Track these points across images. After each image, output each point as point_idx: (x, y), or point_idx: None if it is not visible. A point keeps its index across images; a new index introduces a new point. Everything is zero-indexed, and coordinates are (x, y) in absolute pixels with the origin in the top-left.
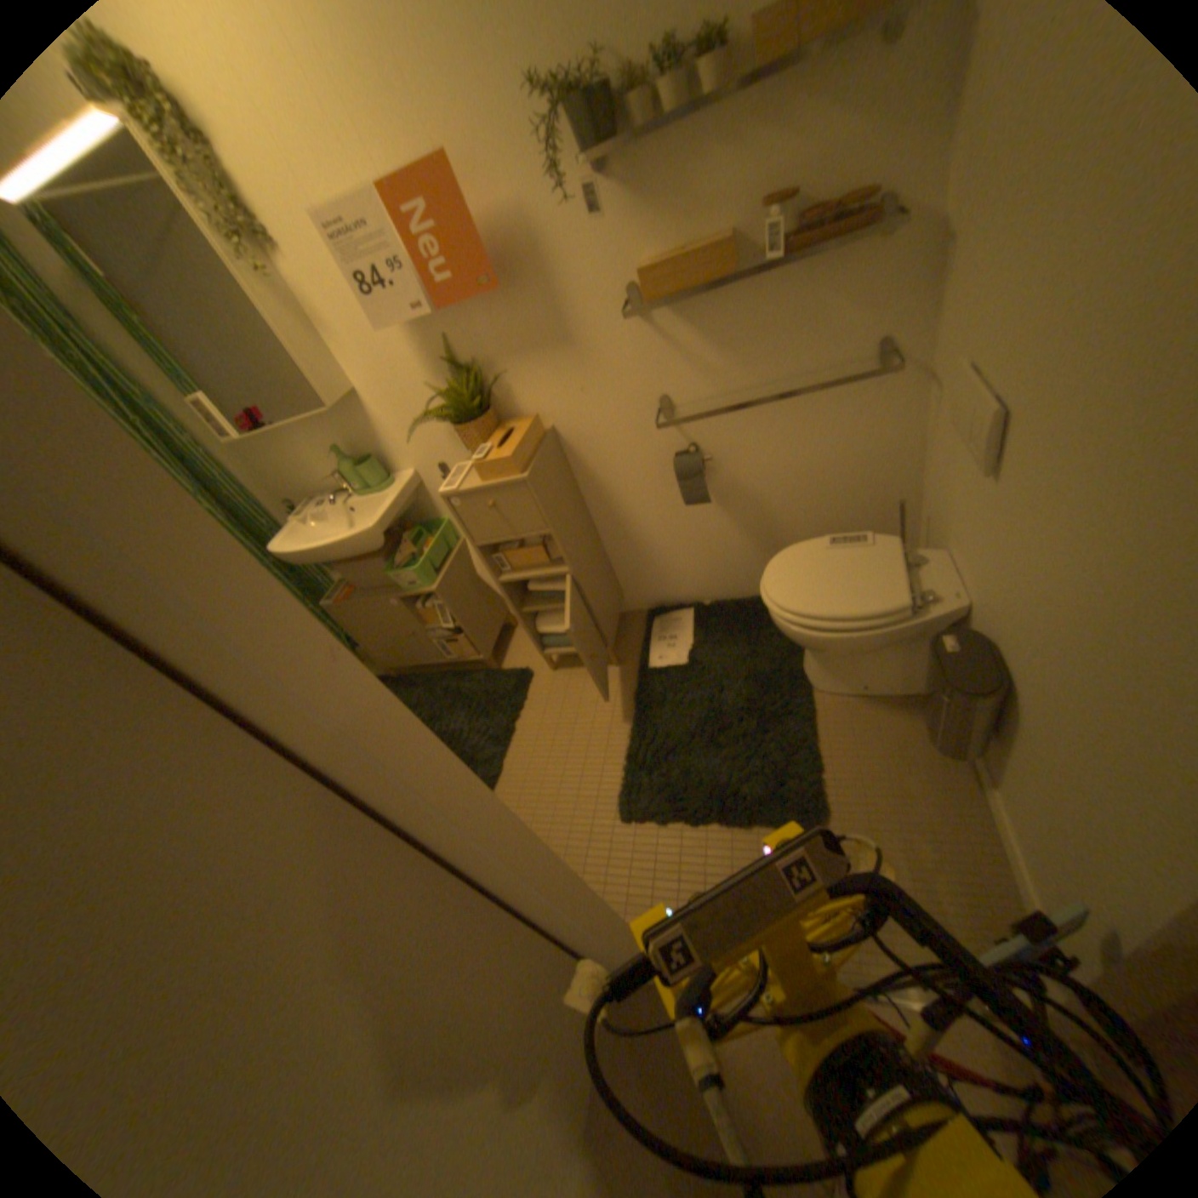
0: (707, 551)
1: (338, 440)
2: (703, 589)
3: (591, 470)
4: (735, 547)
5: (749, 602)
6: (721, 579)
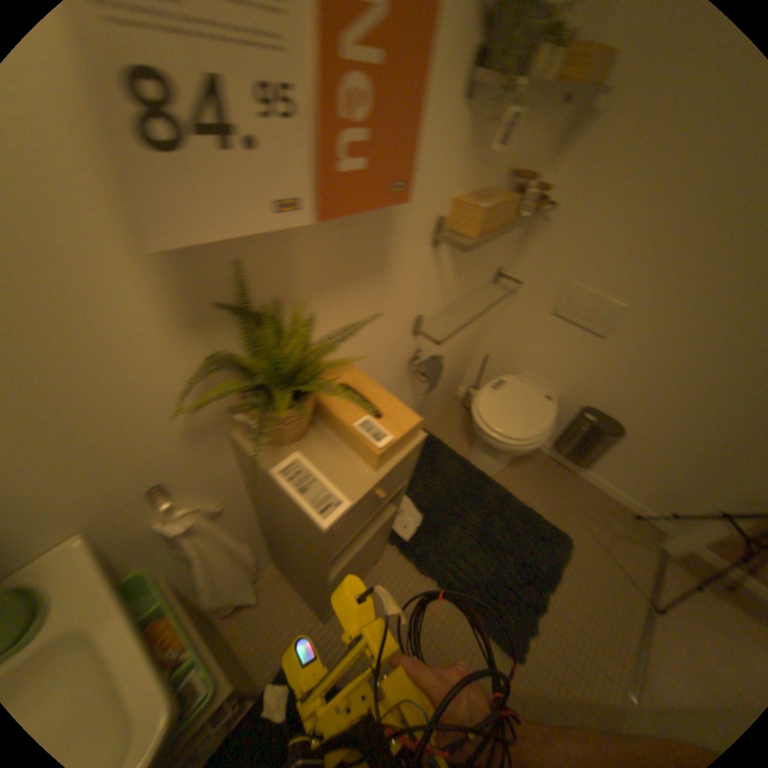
0: None
1: None
2: None
3: None
4: None
5: None
6: None
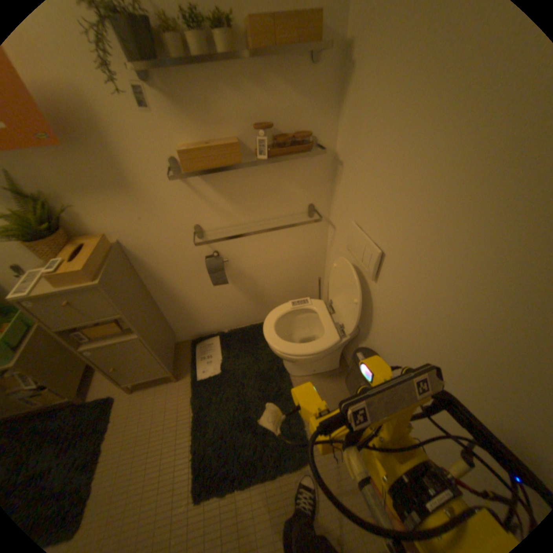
0: (224, 305)
1: None
2: (223, 324)
3: (148, 266)
4: (240, 302)
5: (248, 328)
6: (233, 318)
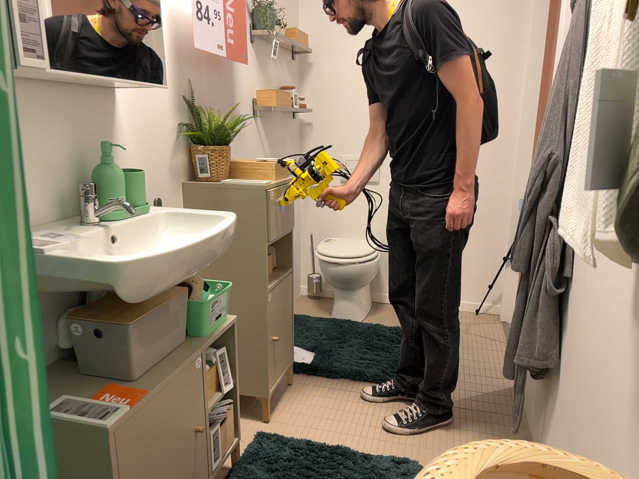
0: None
1: (71, 144)
2: None
3: None
4: None
5: None
6: None
